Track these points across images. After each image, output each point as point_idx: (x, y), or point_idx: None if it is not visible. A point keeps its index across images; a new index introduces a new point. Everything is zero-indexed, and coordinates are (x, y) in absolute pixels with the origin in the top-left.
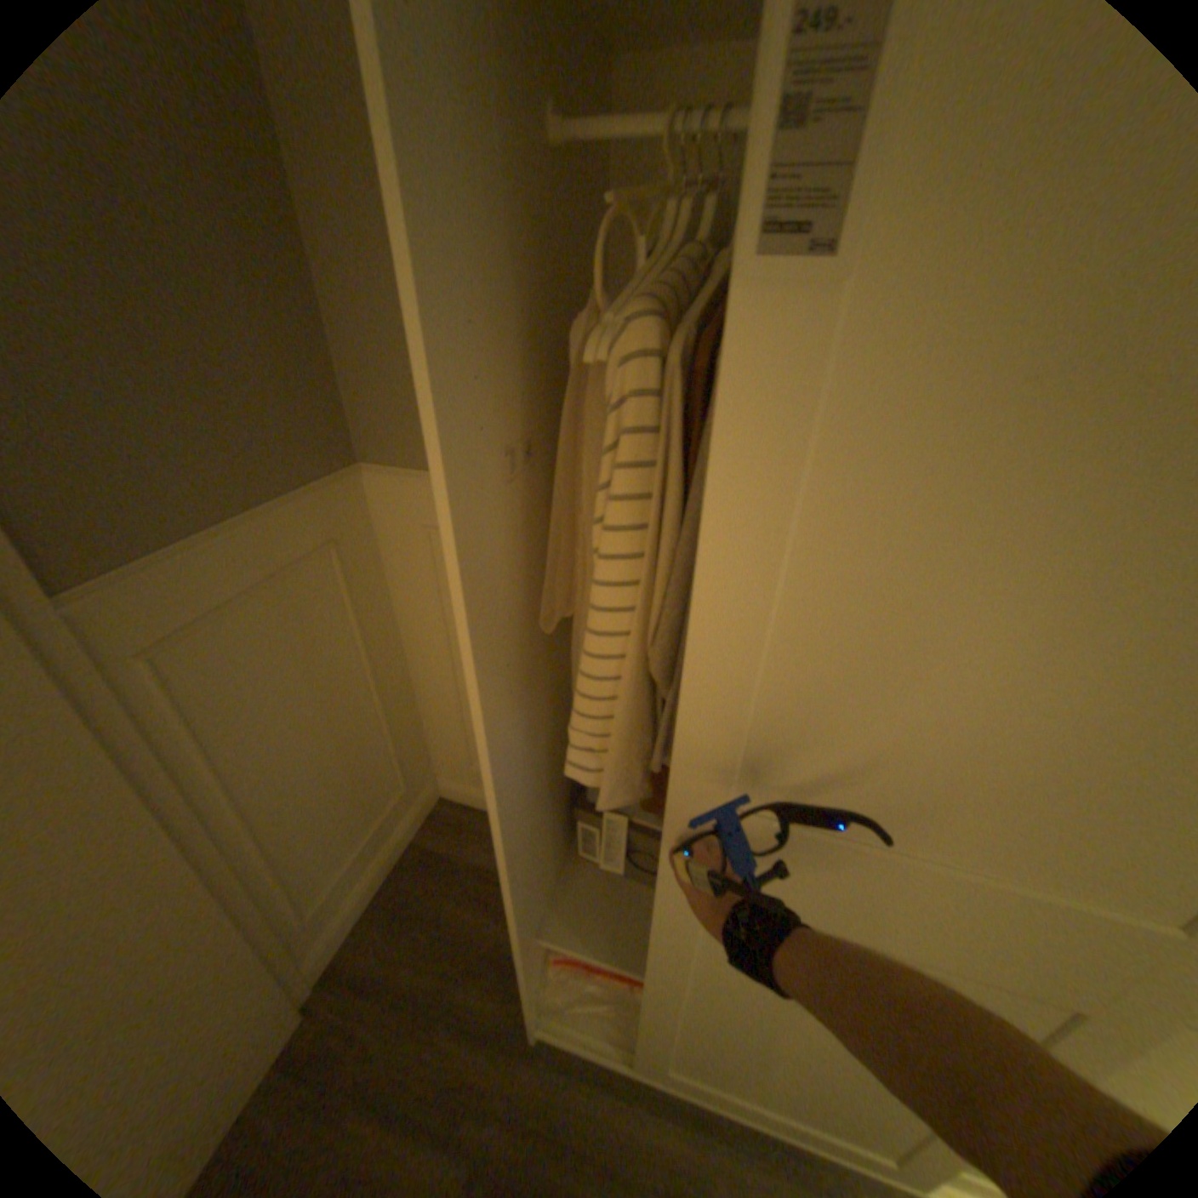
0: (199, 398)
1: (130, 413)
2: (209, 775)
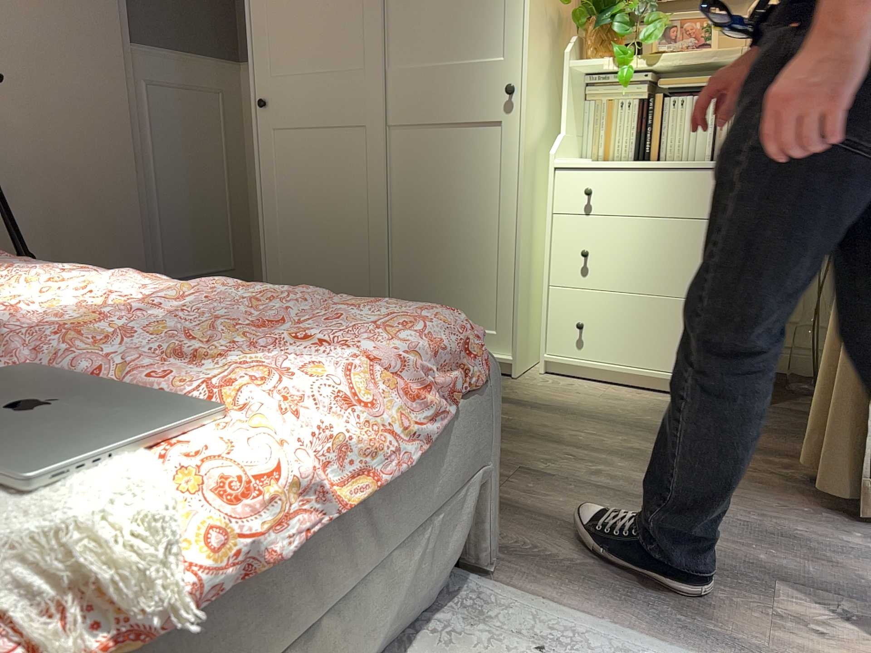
0: (191, 9)
1: (171, 4)
2: (158, 153)
